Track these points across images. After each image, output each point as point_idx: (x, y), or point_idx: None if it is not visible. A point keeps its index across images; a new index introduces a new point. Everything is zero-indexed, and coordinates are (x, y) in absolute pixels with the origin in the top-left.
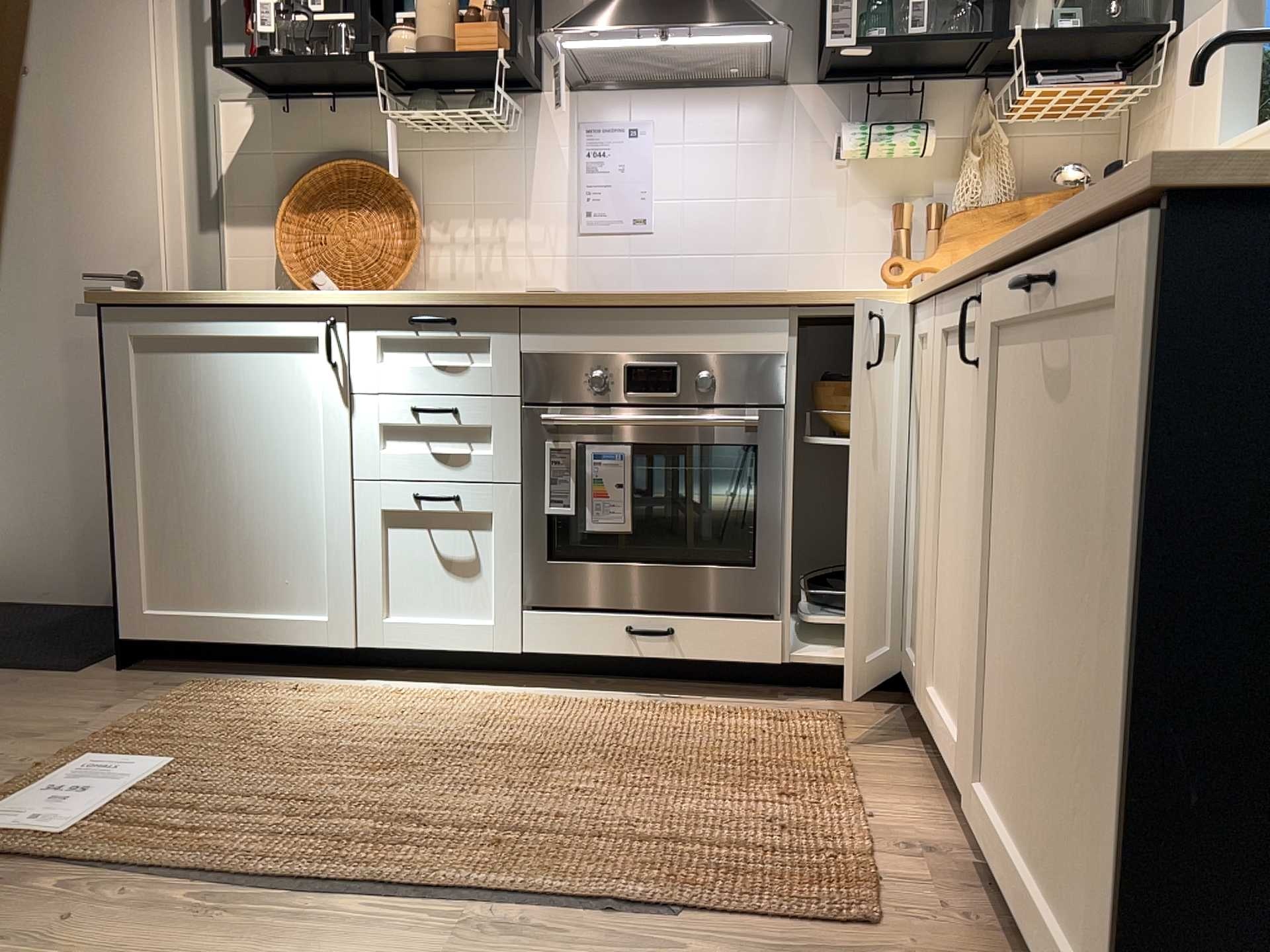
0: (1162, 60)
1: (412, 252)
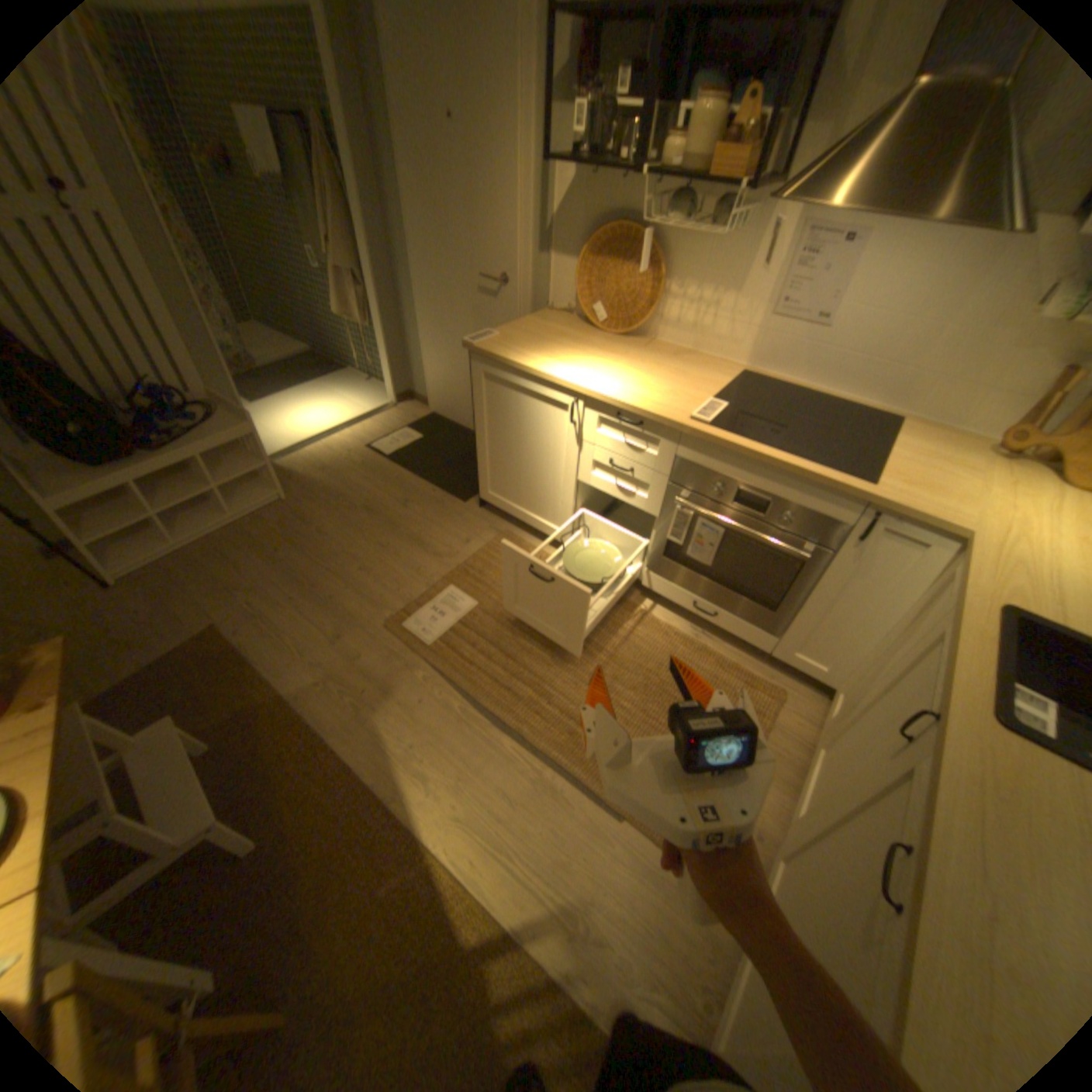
0: None
1: (655, 304)
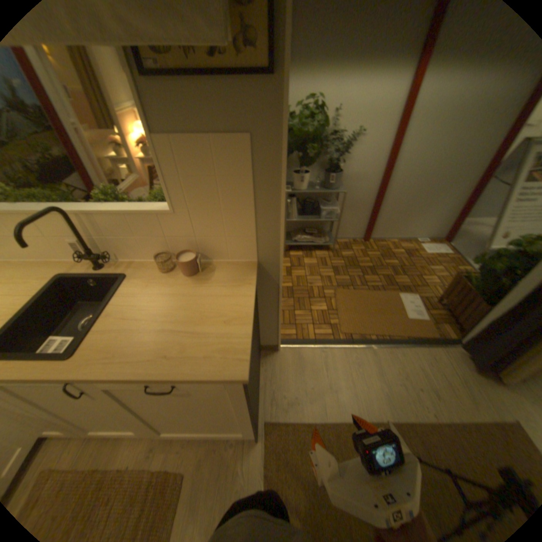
0: None
1: None
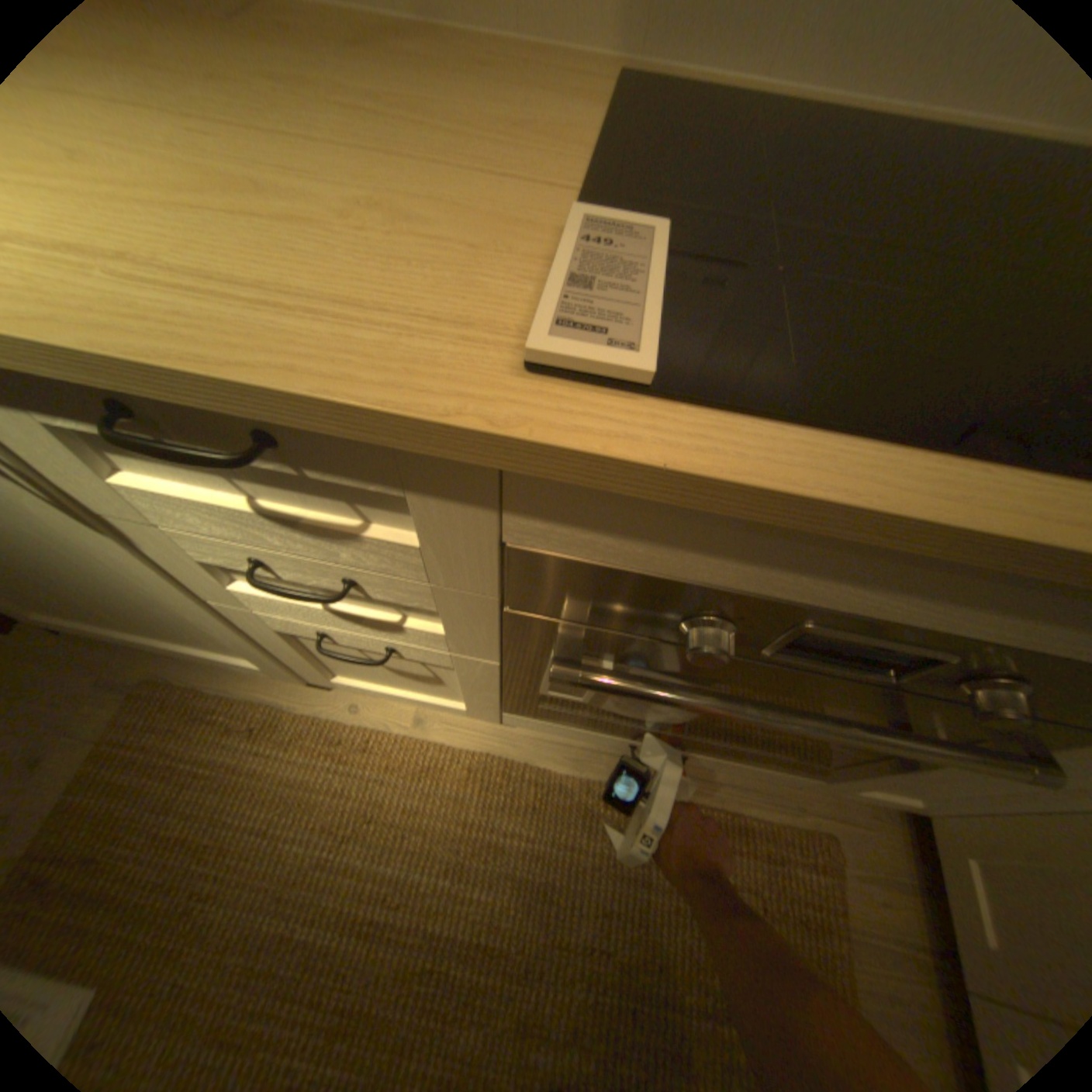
0: None
1: None
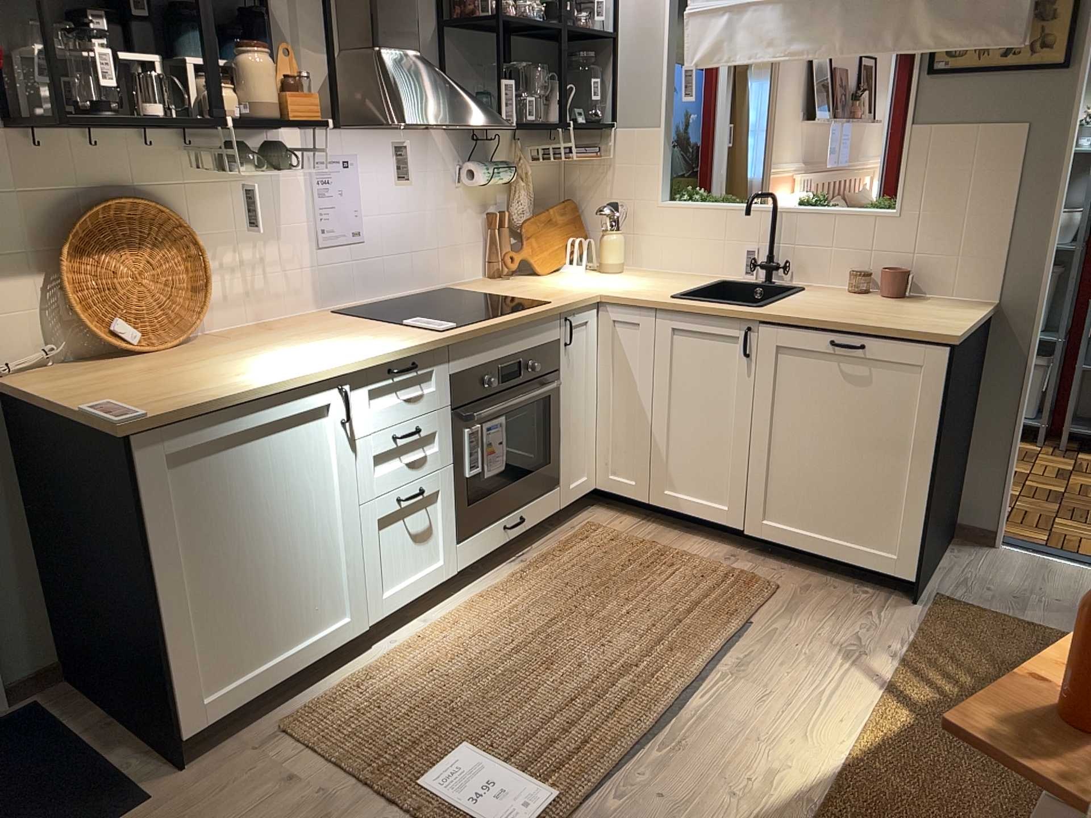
0: (607, 138)
1: (207, 286)
